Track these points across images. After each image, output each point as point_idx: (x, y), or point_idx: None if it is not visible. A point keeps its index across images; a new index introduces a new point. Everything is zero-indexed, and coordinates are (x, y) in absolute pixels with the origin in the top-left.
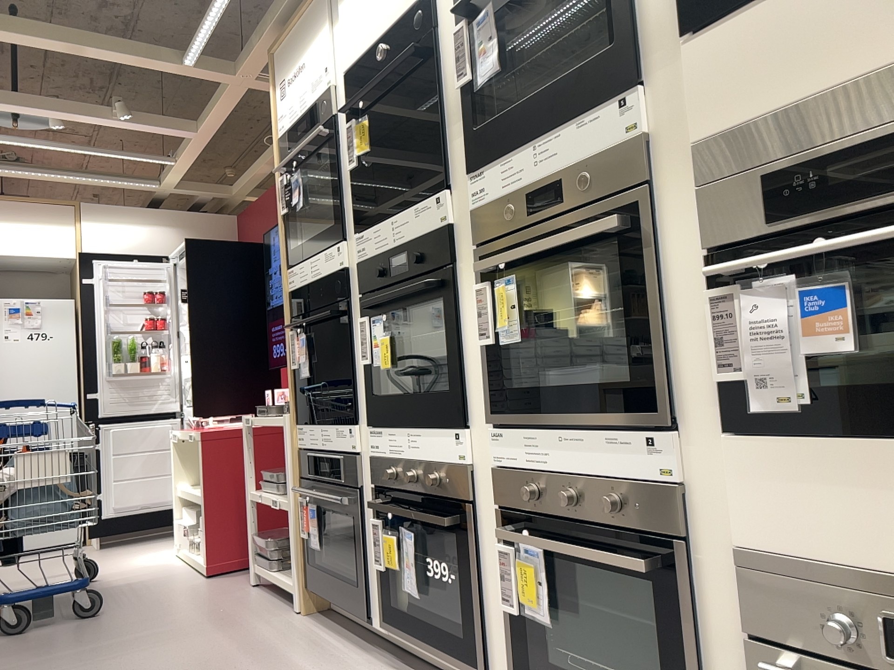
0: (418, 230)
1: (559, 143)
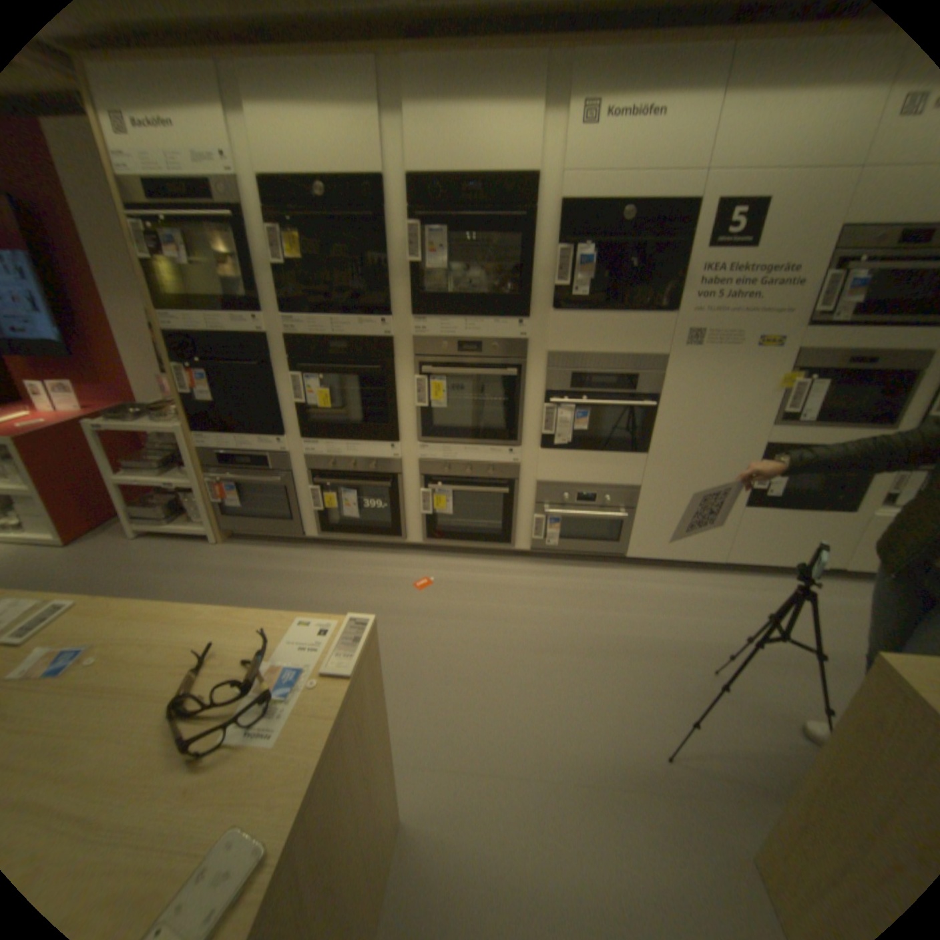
0: (362, 336)
1: (482, 329)
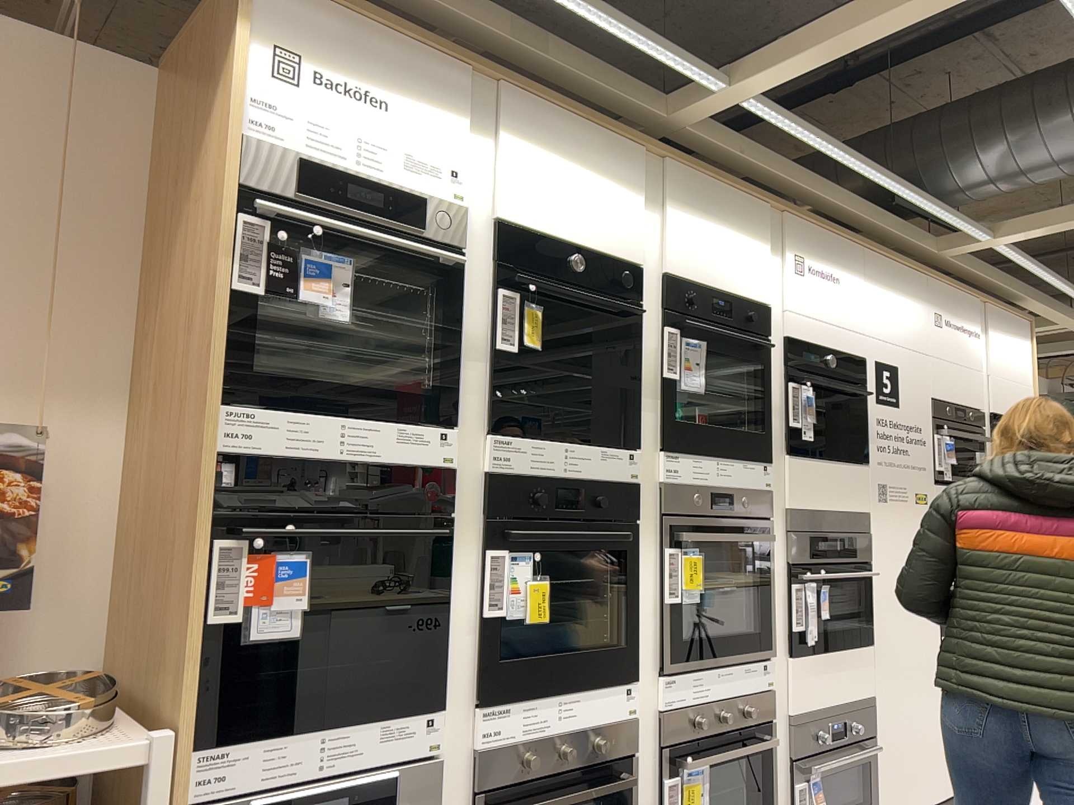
0: (602, 473)
1: (727, 468)
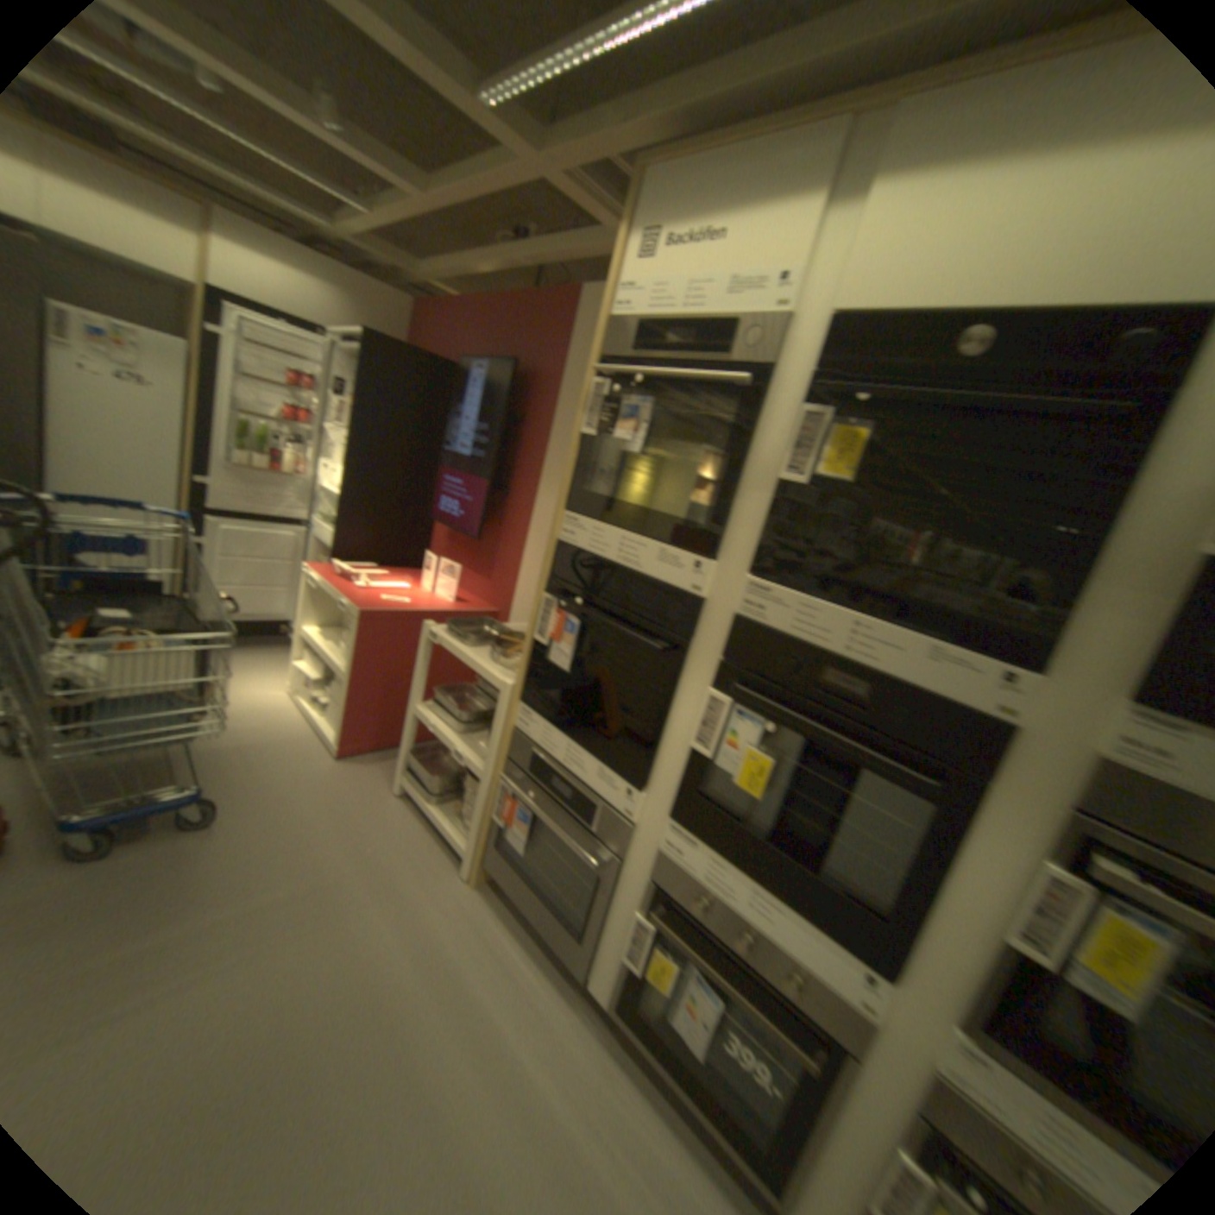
0: (927, 683)
1: None
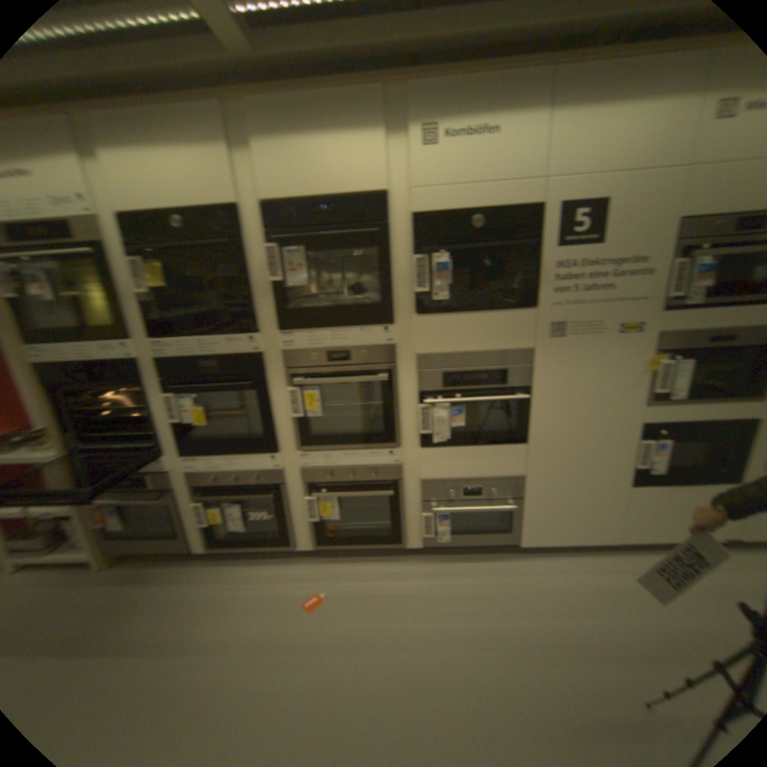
0: (228, 353)
1: (347, 336)
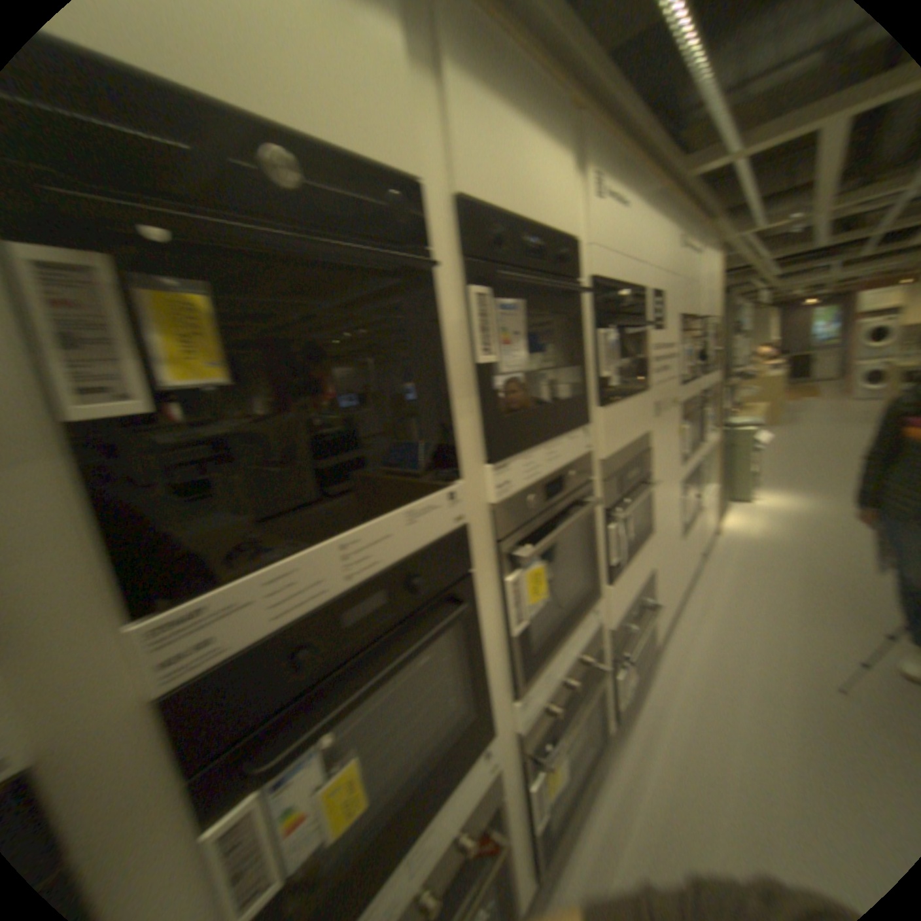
0: (420, 543)
1: (563, 450)
